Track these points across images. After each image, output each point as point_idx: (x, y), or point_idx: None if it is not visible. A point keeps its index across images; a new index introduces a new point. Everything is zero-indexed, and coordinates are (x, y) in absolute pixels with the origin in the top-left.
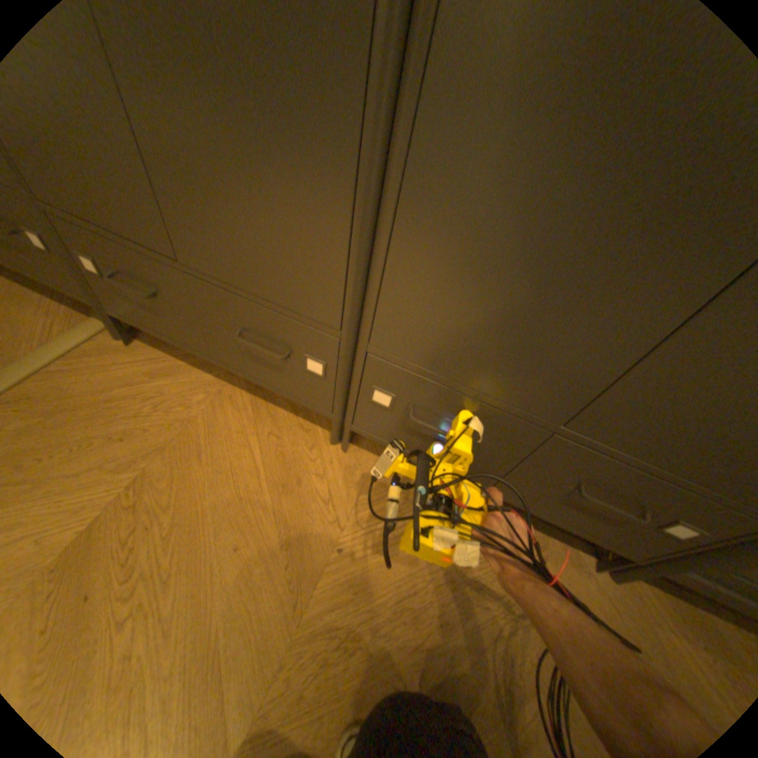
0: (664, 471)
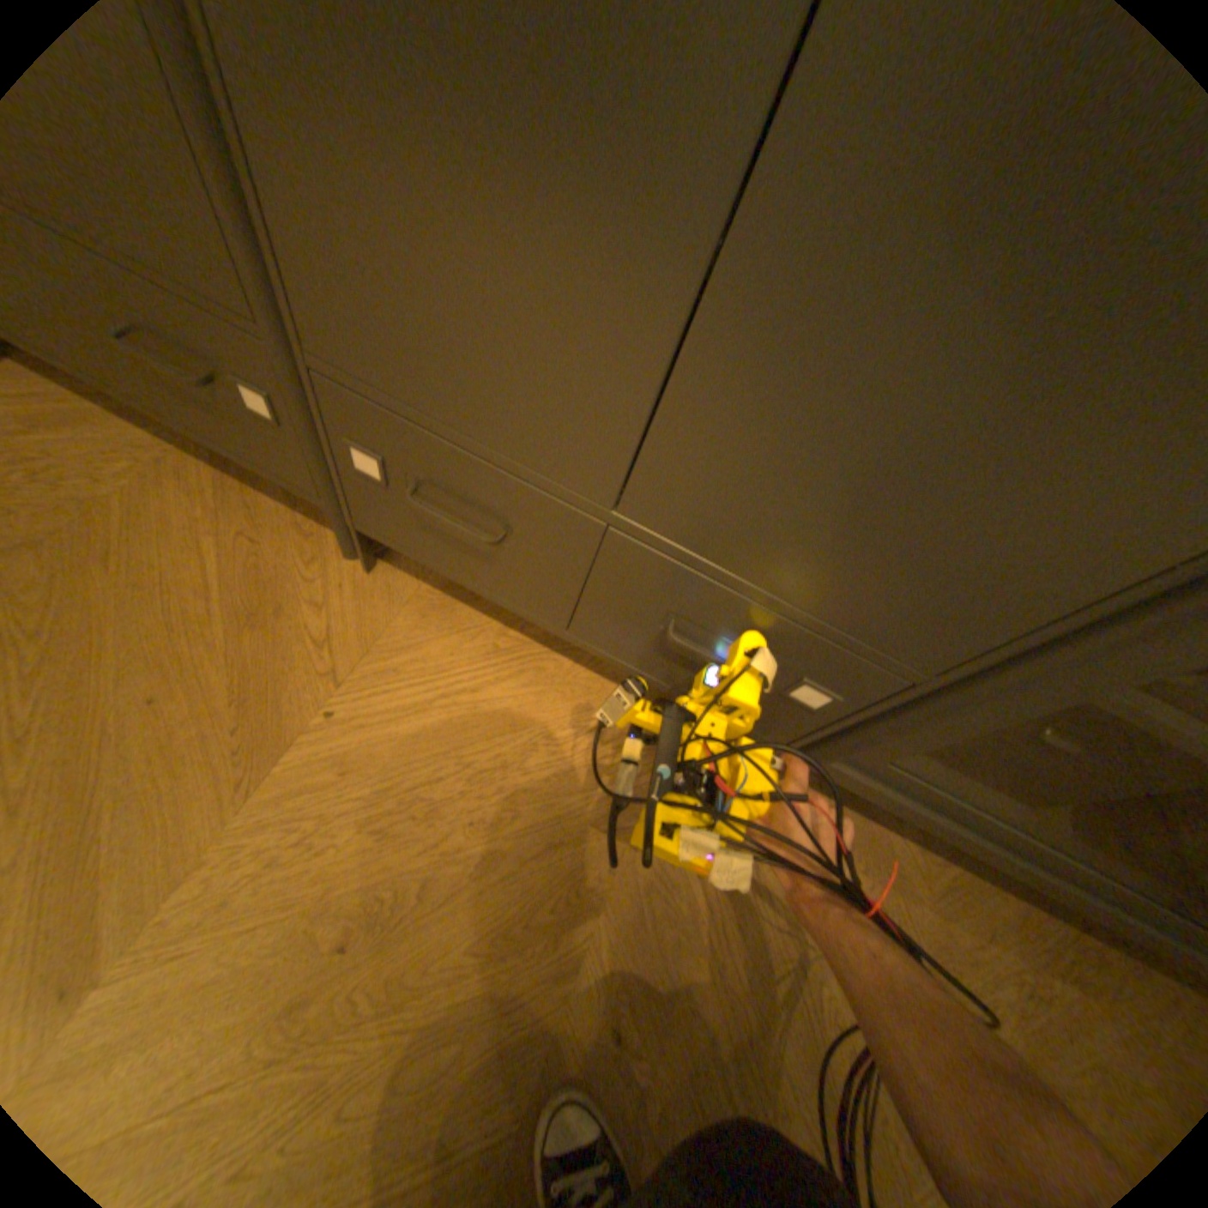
0: (760, 590)
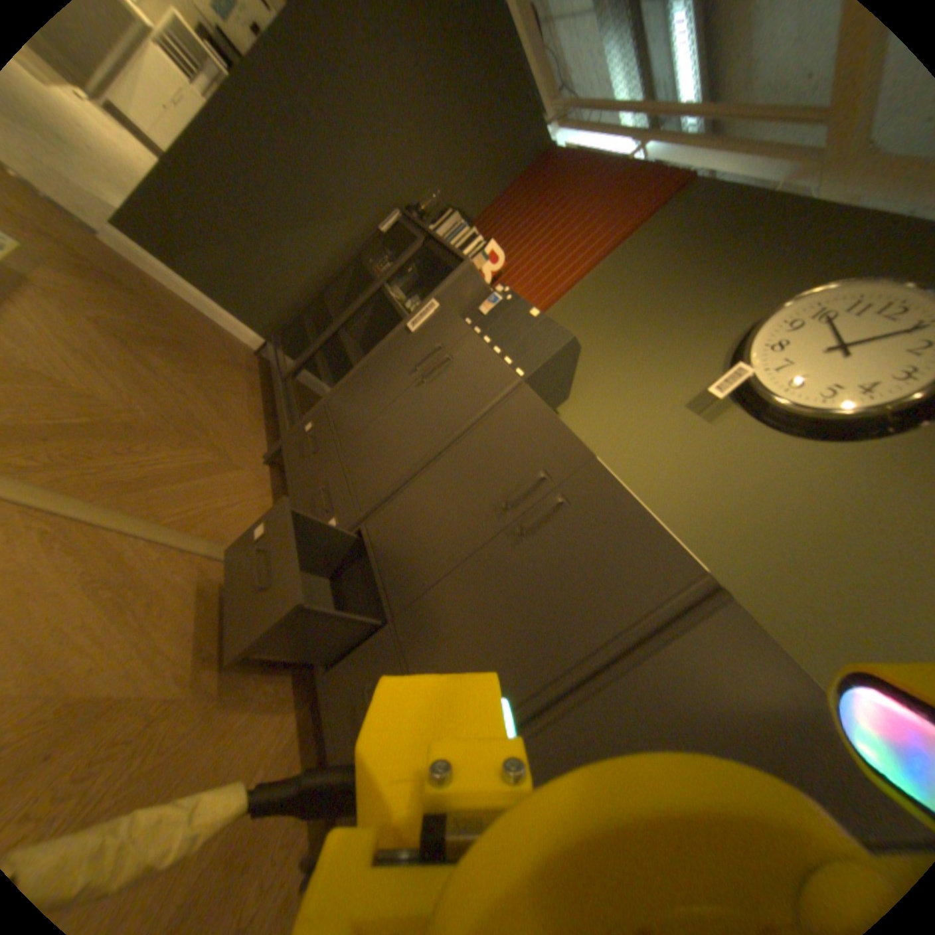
0: None
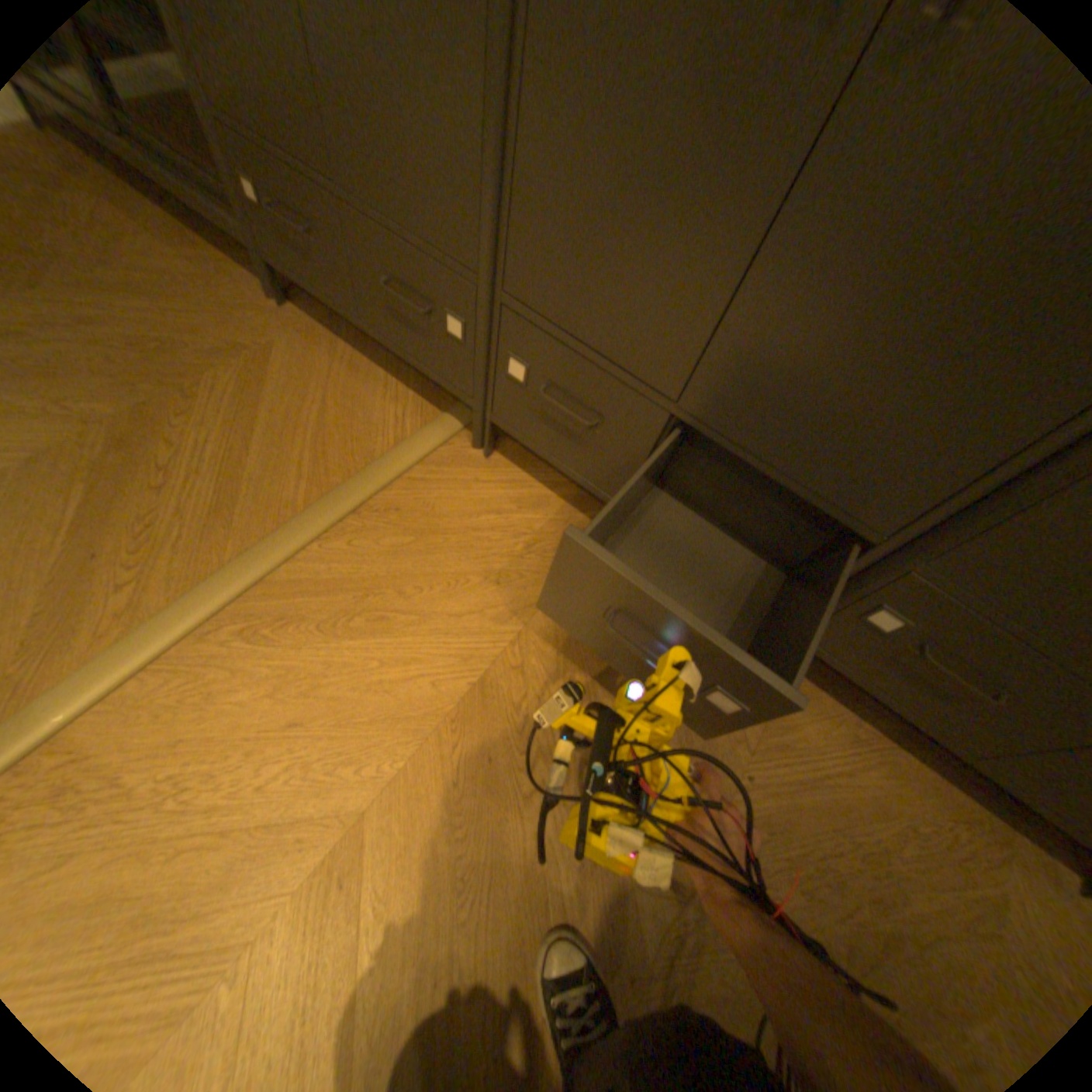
0: None
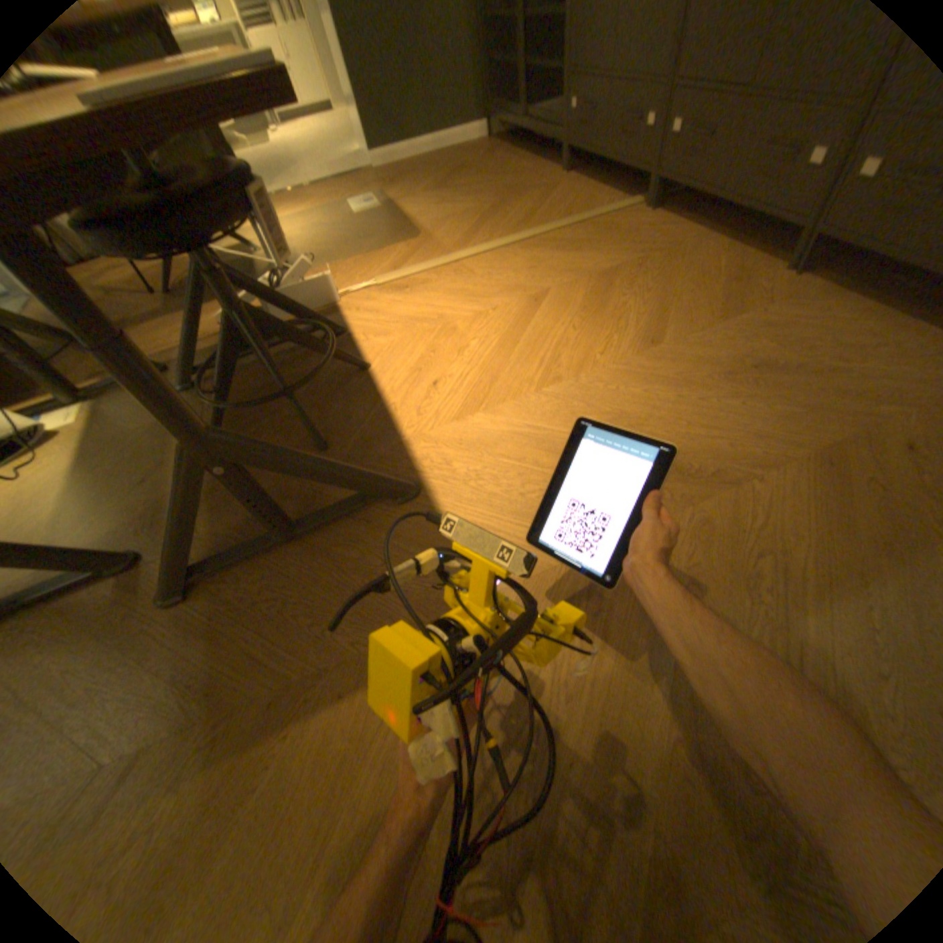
0: None
